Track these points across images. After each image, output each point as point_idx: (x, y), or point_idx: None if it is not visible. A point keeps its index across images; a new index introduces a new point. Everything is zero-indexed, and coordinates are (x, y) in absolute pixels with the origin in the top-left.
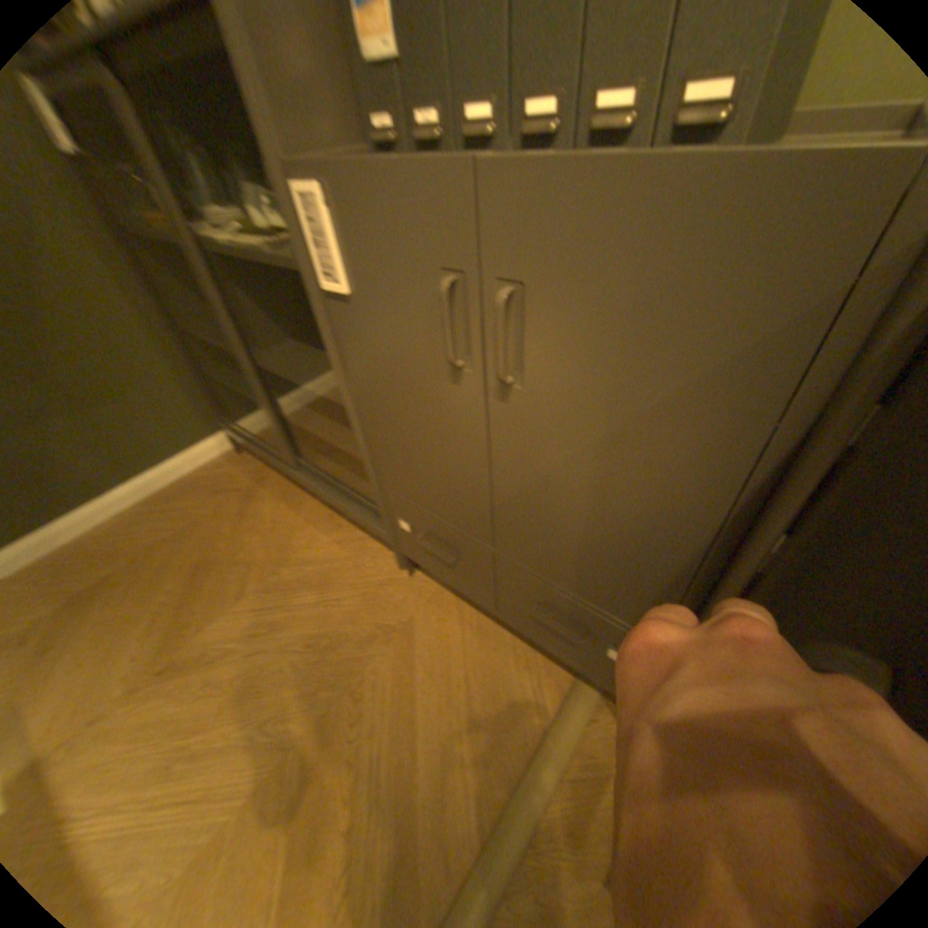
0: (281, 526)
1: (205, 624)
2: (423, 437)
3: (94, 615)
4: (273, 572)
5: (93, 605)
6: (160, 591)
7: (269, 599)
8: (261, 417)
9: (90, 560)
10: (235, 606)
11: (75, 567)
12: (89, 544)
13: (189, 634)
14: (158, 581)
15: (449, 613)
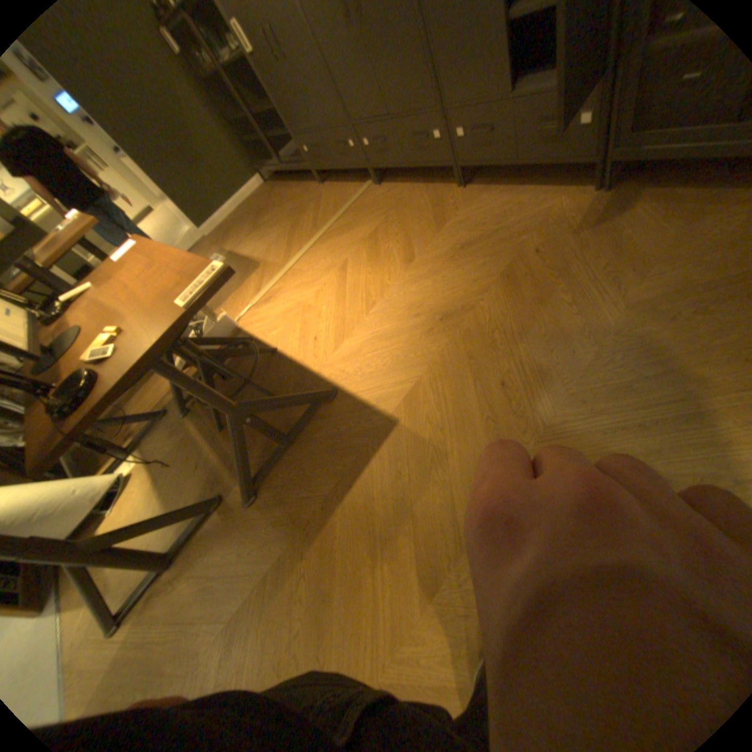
0: (282, 192)
1: (263, 219)
2: (285, 92)
3: (233, 230)
4: (281, 202)
5: (232, 229)
6: (249, 219)
7: (280, 207)
8: (269, 161)
9: (227, 223)
10: (271, 212)
11: (224, 226)
12: (226, 221)
13: (259, 222)
14: (248, 218)
15: (333, 186)
